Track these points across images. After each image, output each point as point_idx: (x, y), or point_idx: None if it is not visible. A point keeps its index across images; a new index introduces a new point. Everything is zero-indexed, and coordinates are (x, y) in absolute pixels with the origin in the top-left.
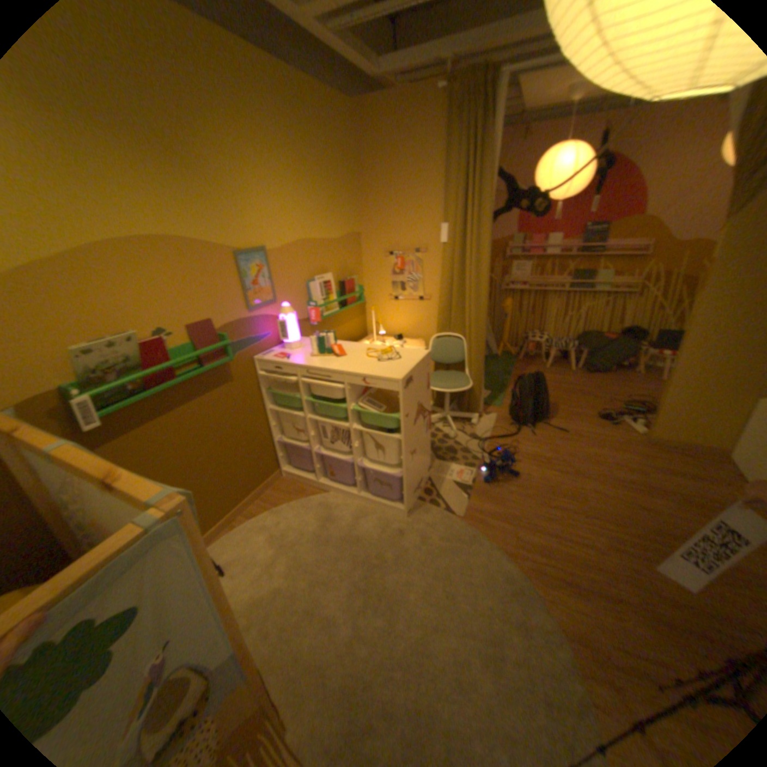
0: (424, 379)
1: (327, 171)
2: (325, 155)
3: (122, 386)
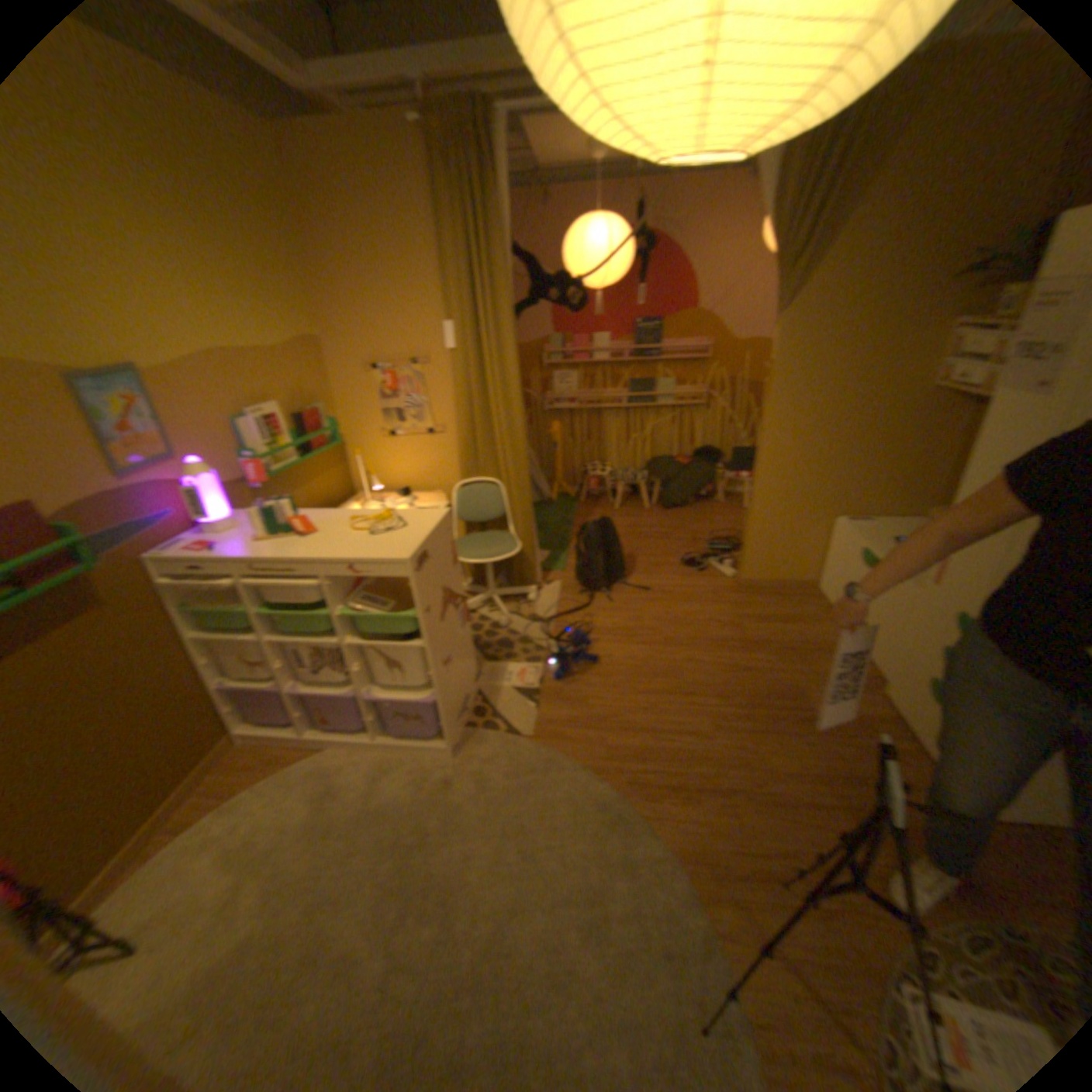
0: (450, 551)
1: (246, 238)
2: (239, 211)
3: None
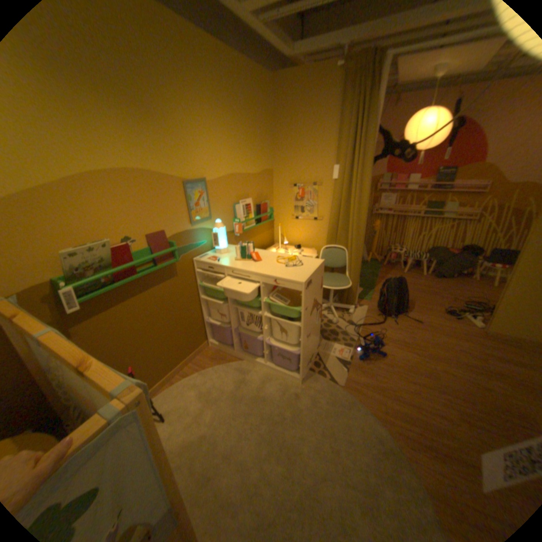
0: (319, 281)
1: (252, 125)
2: (252, 113)
3: (98, 280)
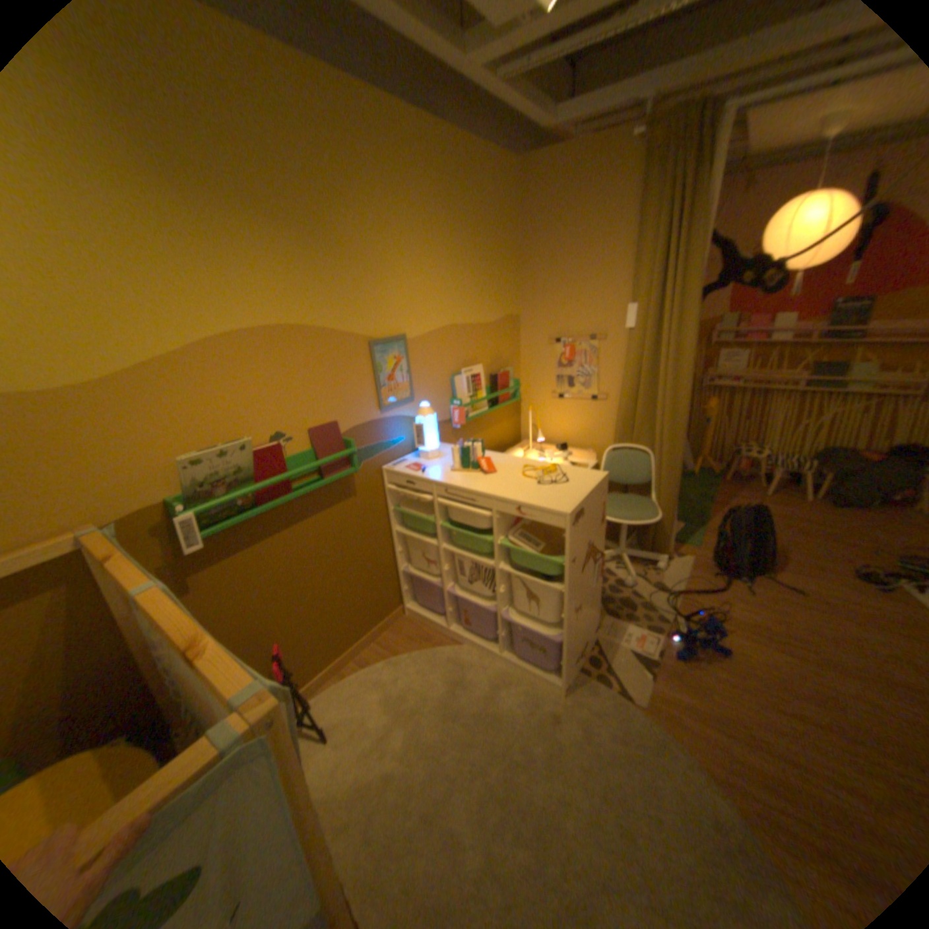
0: (599, 511)
1: (485, 243)
2: (485, 224)
3: (233, 501)
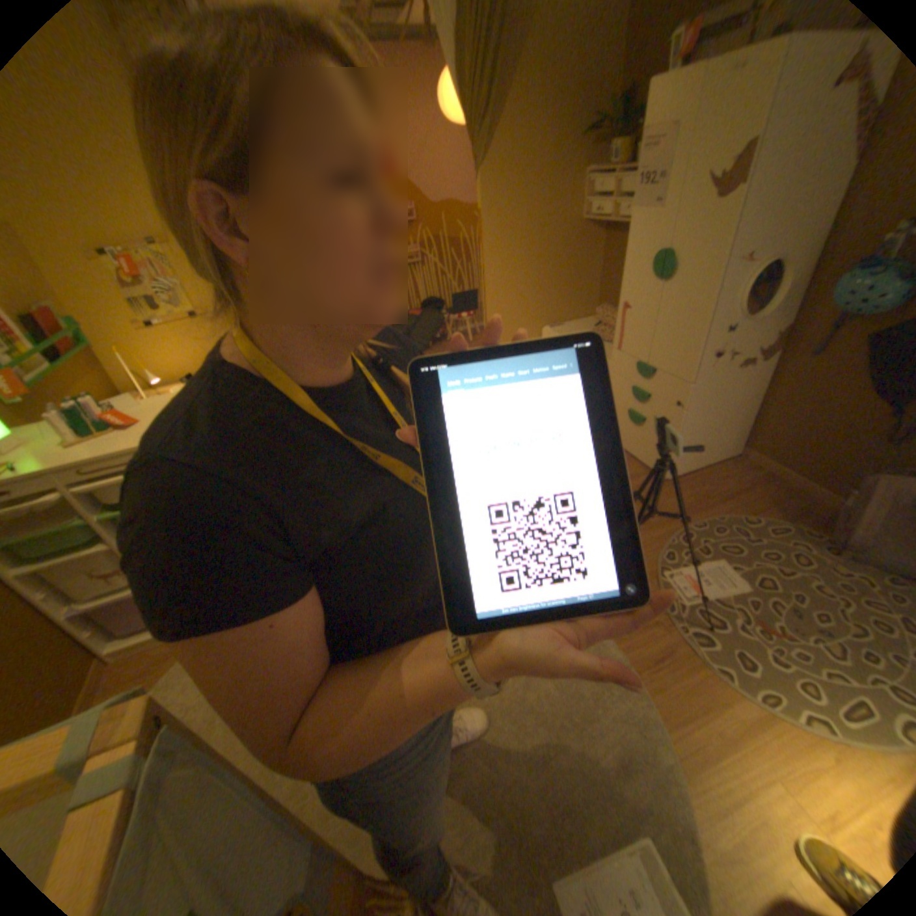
0: None
1: None
2: None
3: None
